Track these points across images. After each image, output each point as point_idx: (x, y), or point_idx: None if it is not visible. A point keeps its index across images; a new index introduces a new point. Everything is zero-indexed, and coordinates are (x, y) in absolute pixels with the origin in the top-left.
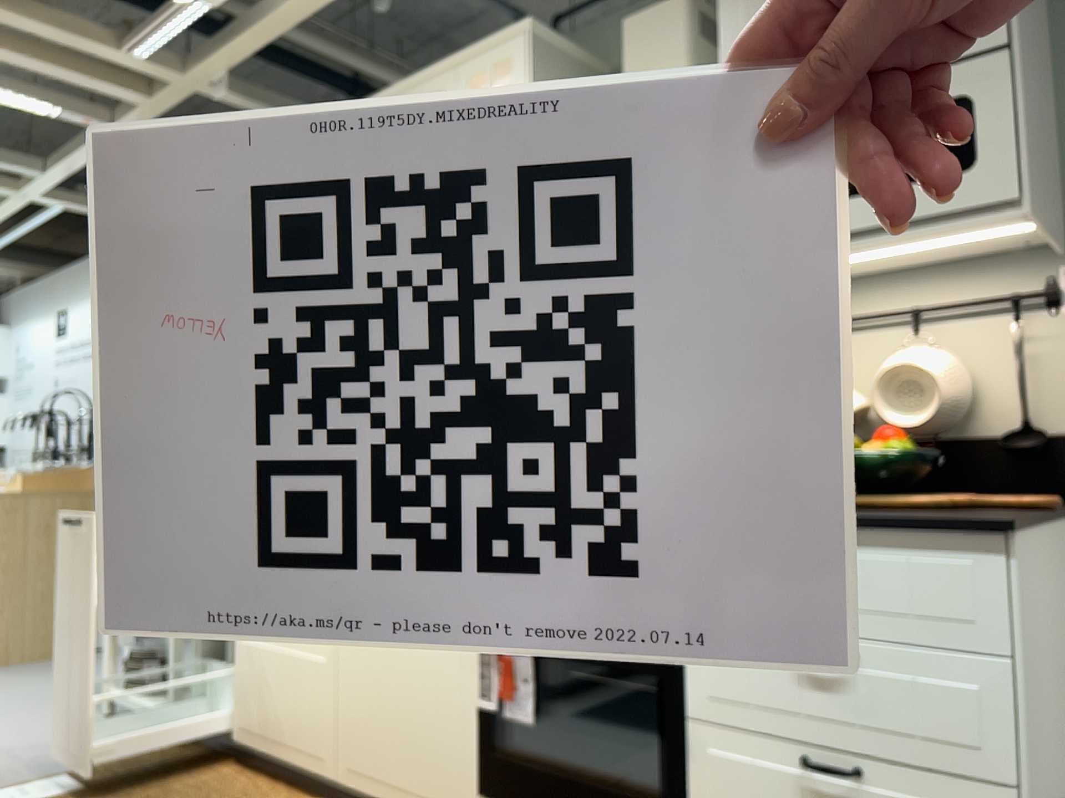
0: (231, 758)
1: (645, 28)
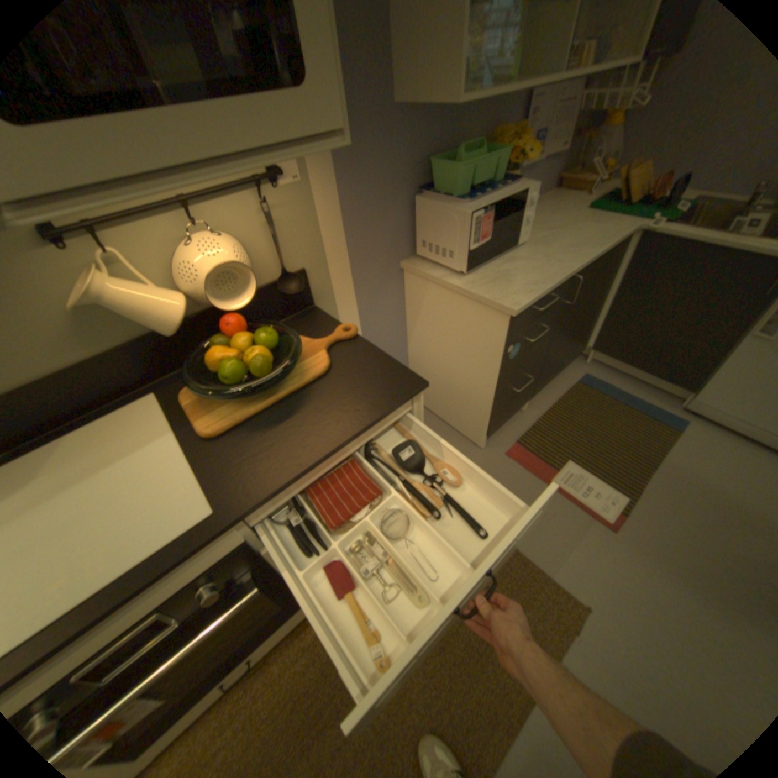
0: None
1: None
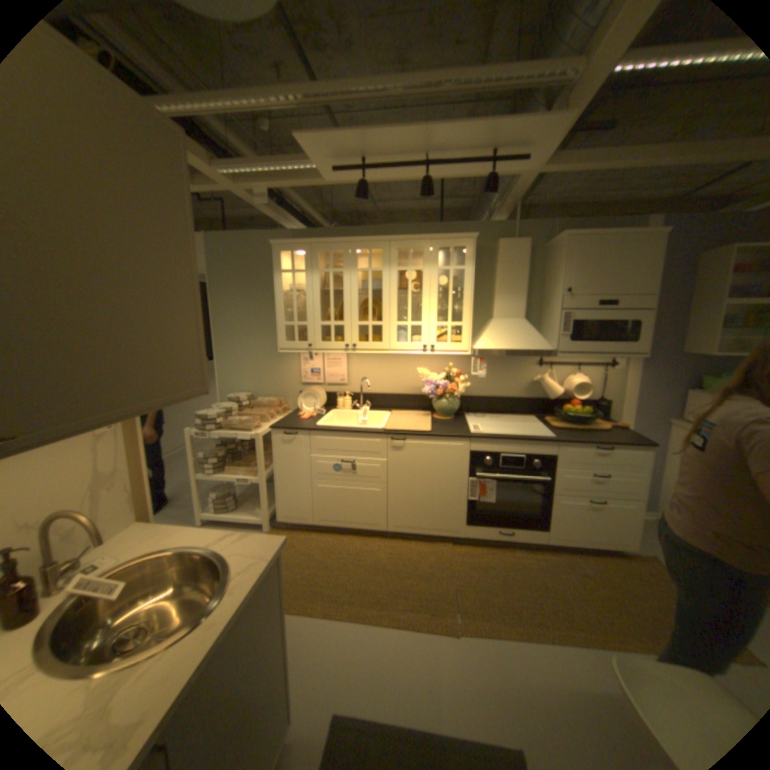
0: (305, 530)
1: (513, 246)
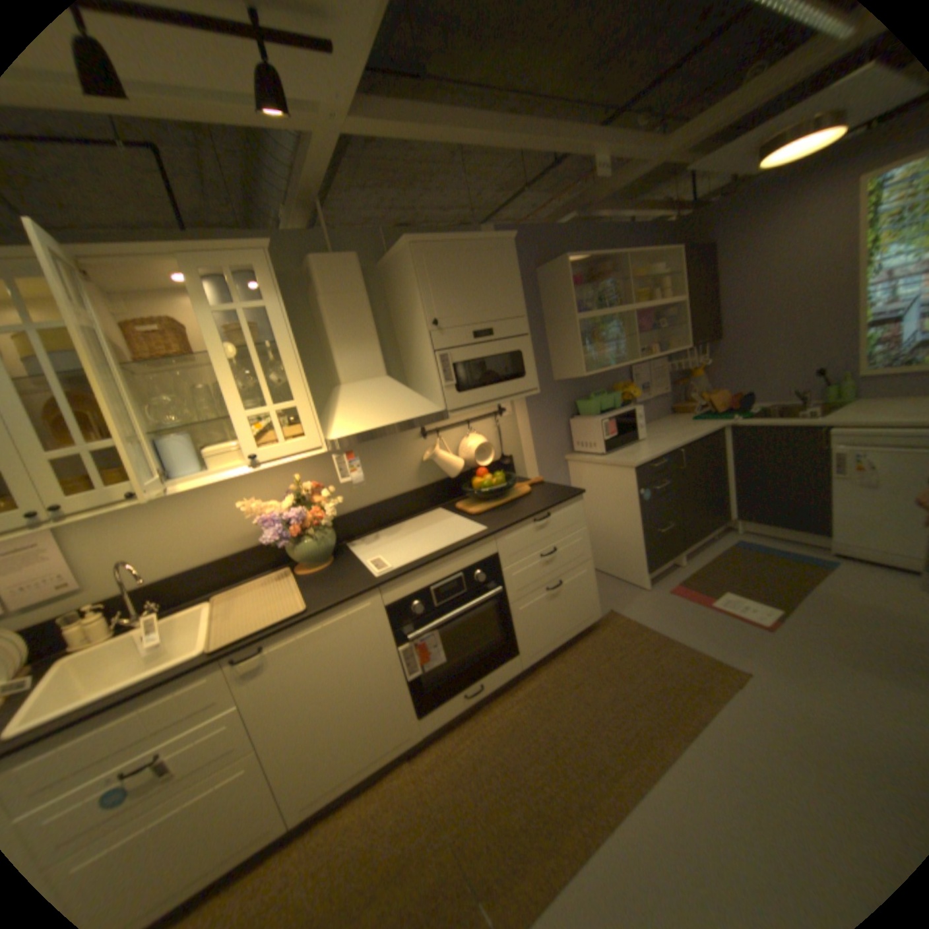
0: None
1: (332, 266)
